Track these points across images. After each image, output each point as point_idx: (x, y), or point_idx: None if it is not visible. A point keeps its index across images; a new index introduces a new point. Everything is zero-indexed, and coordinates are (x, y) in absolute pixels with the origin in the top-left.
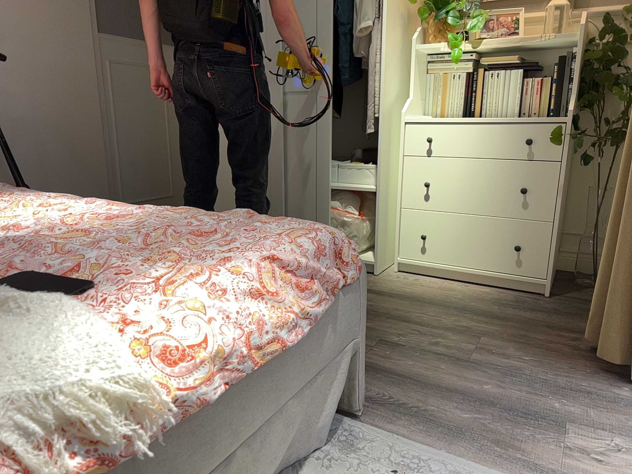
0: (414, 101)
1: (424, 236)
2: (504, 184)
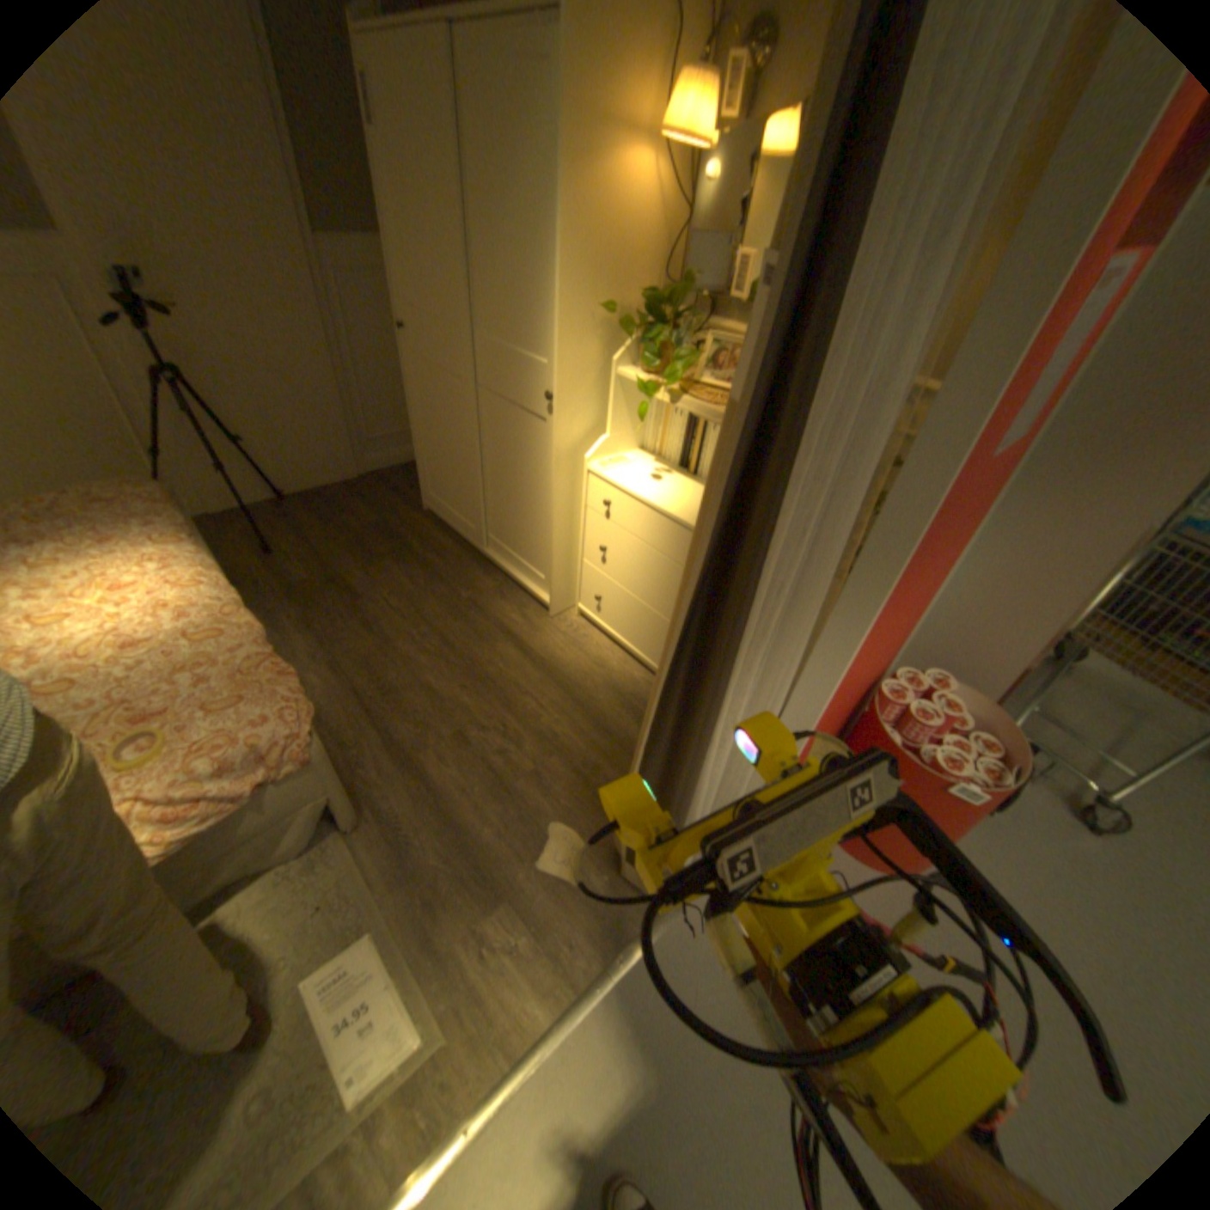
0: (616, 436)
1: (597, 597)
2: (668, 583)
